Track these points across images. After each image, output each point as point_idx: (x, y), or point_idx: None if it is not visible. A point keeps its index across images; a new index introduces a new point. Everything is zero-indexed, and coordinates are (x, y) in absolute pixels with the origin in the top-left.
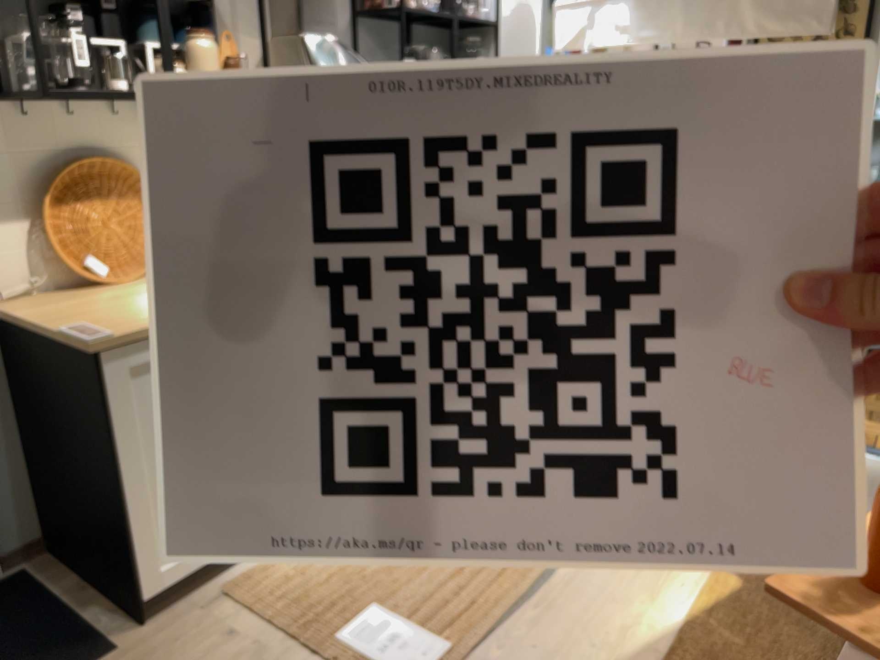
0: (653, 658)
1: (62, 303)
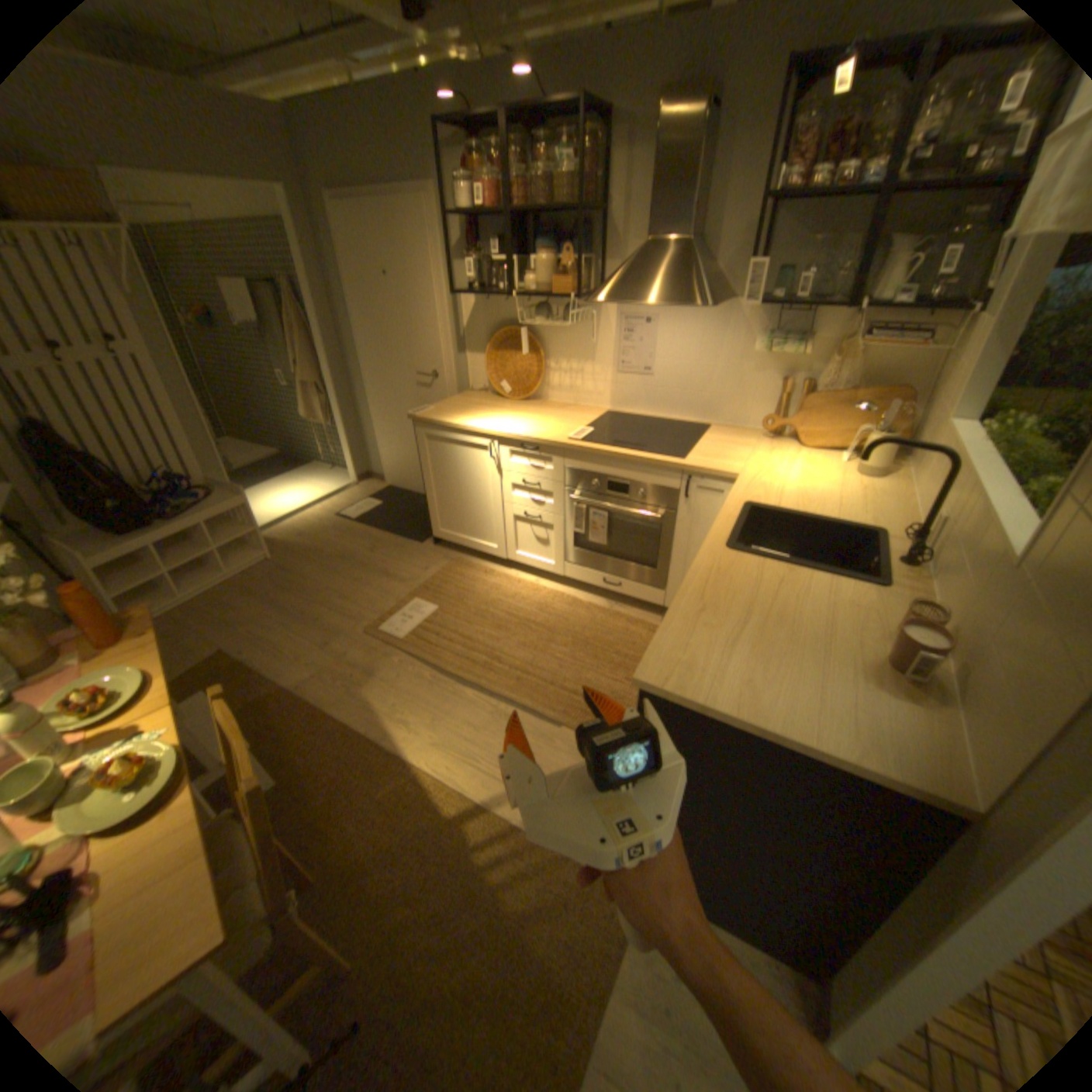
0: (378, 735)
1: (473, 398)
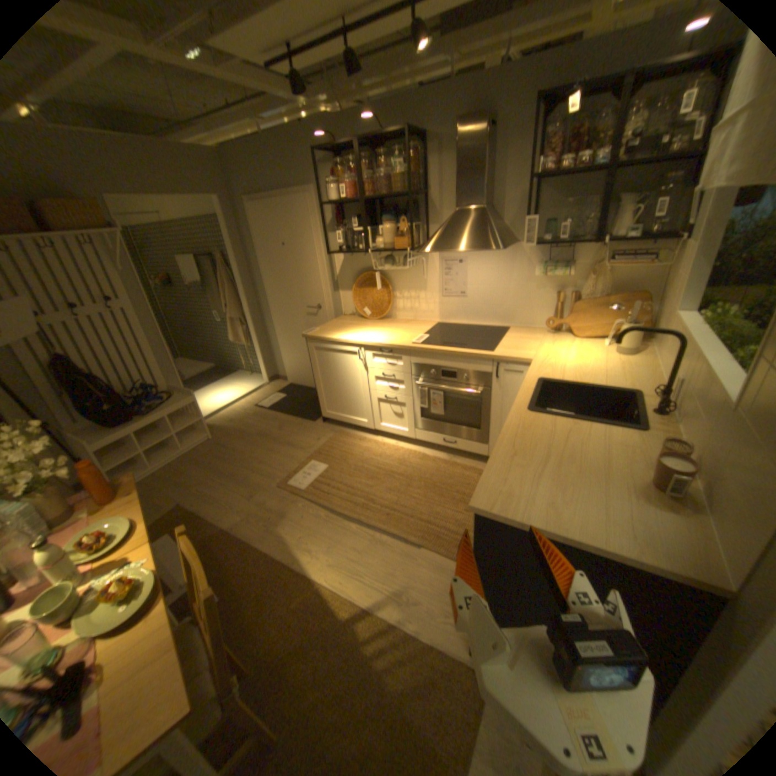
0: (290, 561)
1: (345, 321)
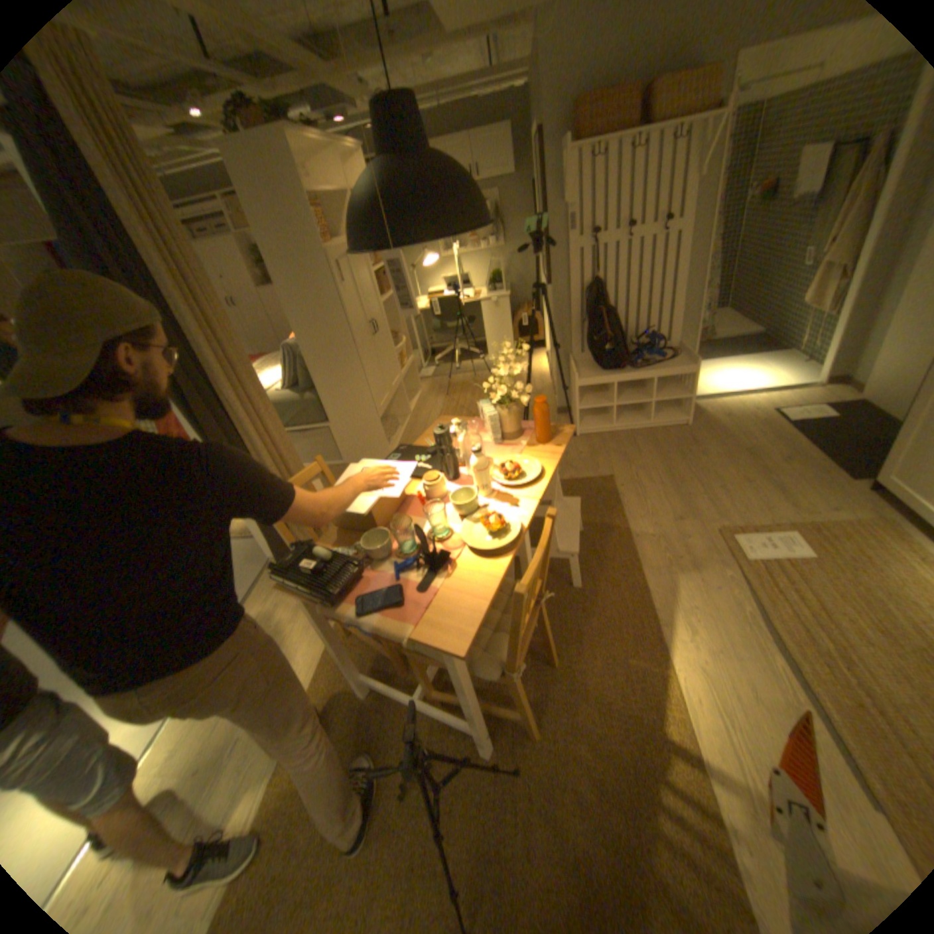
0: (665, 621)
1: None
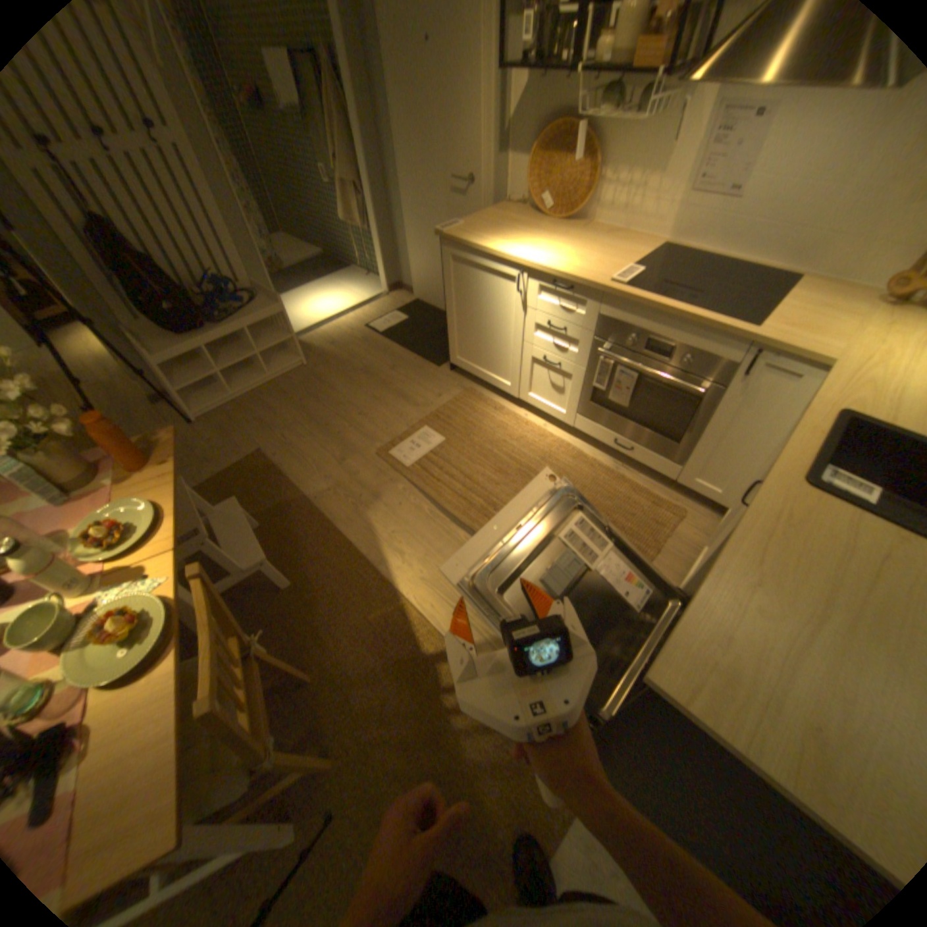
0: (376, 560)
1: (508, 214)
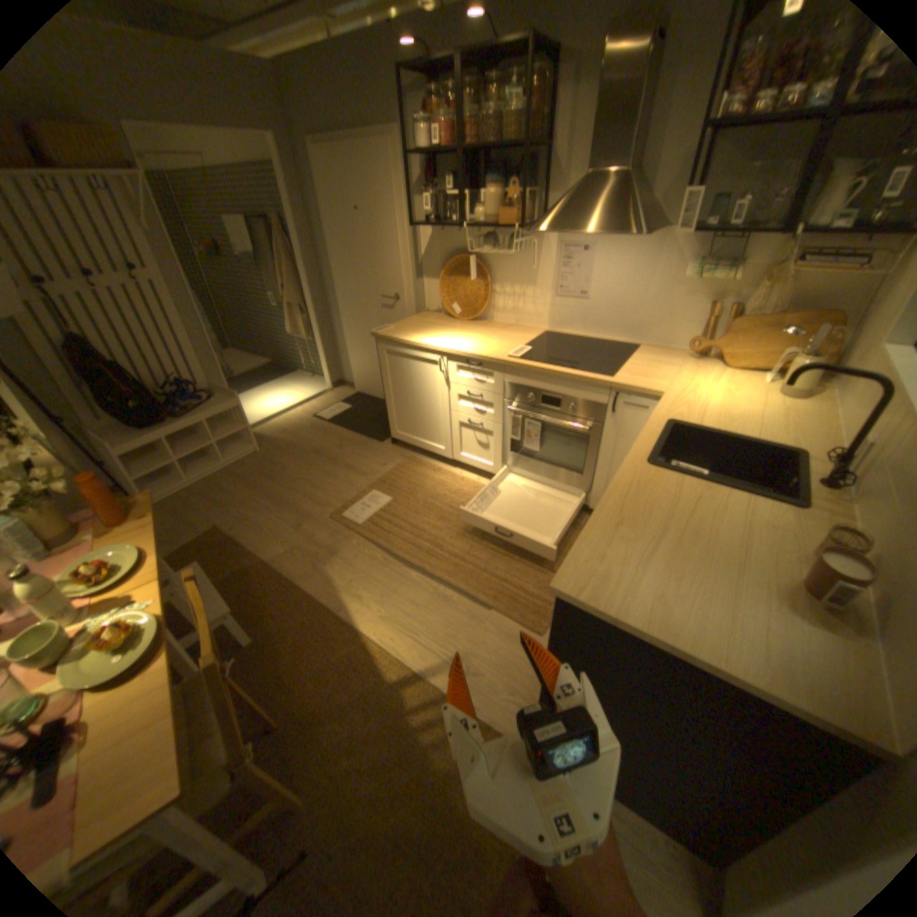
0: (336, 607)
1: (428, 319)
